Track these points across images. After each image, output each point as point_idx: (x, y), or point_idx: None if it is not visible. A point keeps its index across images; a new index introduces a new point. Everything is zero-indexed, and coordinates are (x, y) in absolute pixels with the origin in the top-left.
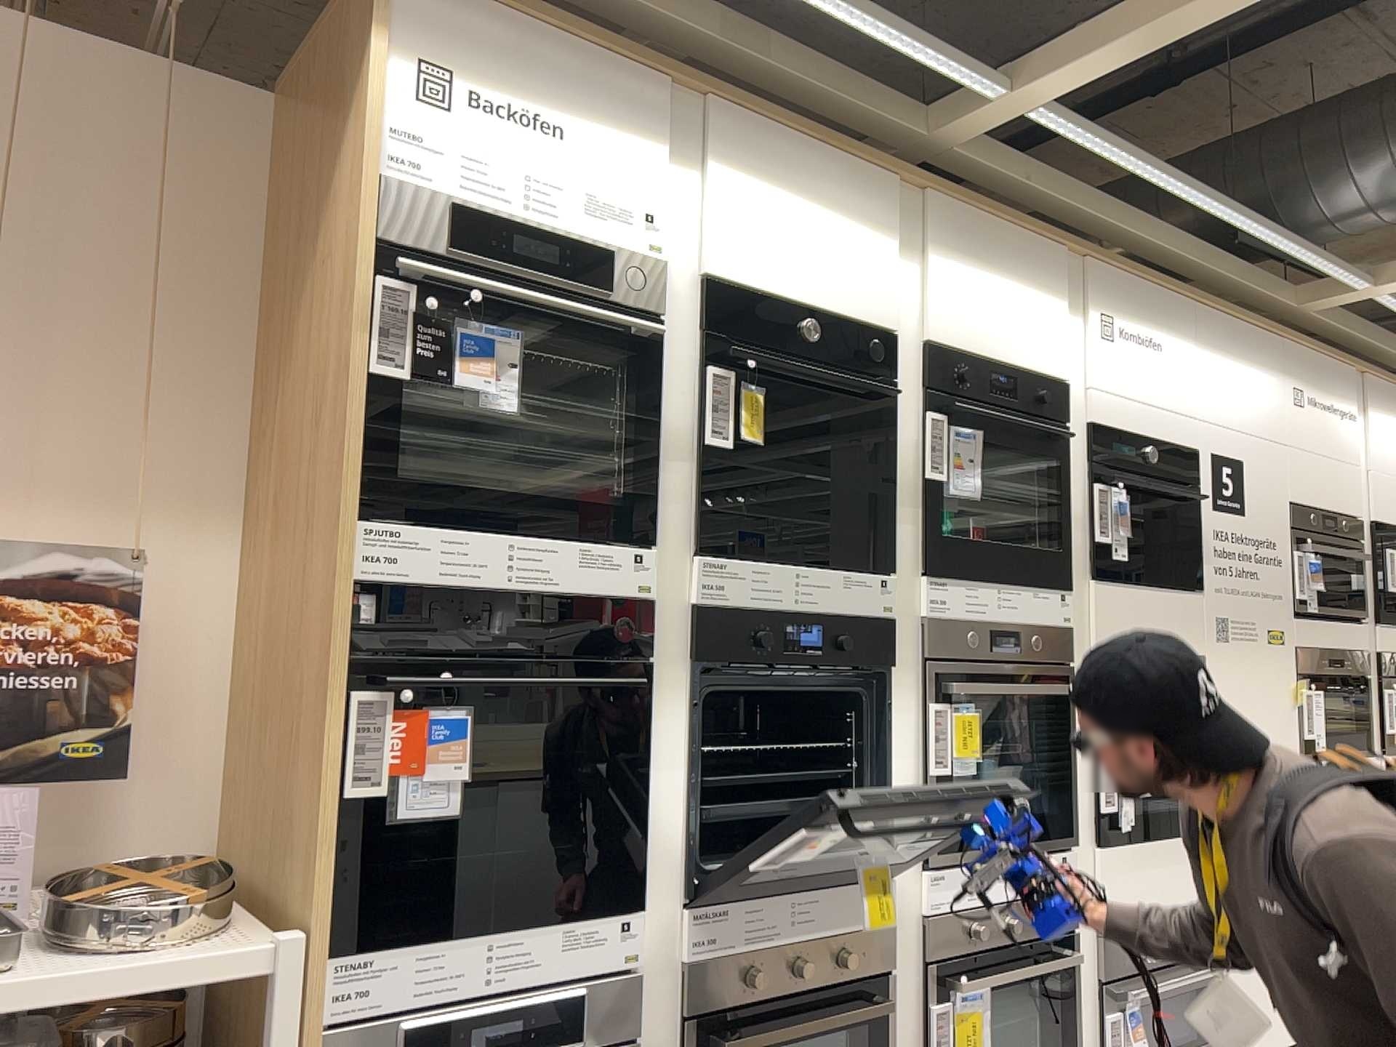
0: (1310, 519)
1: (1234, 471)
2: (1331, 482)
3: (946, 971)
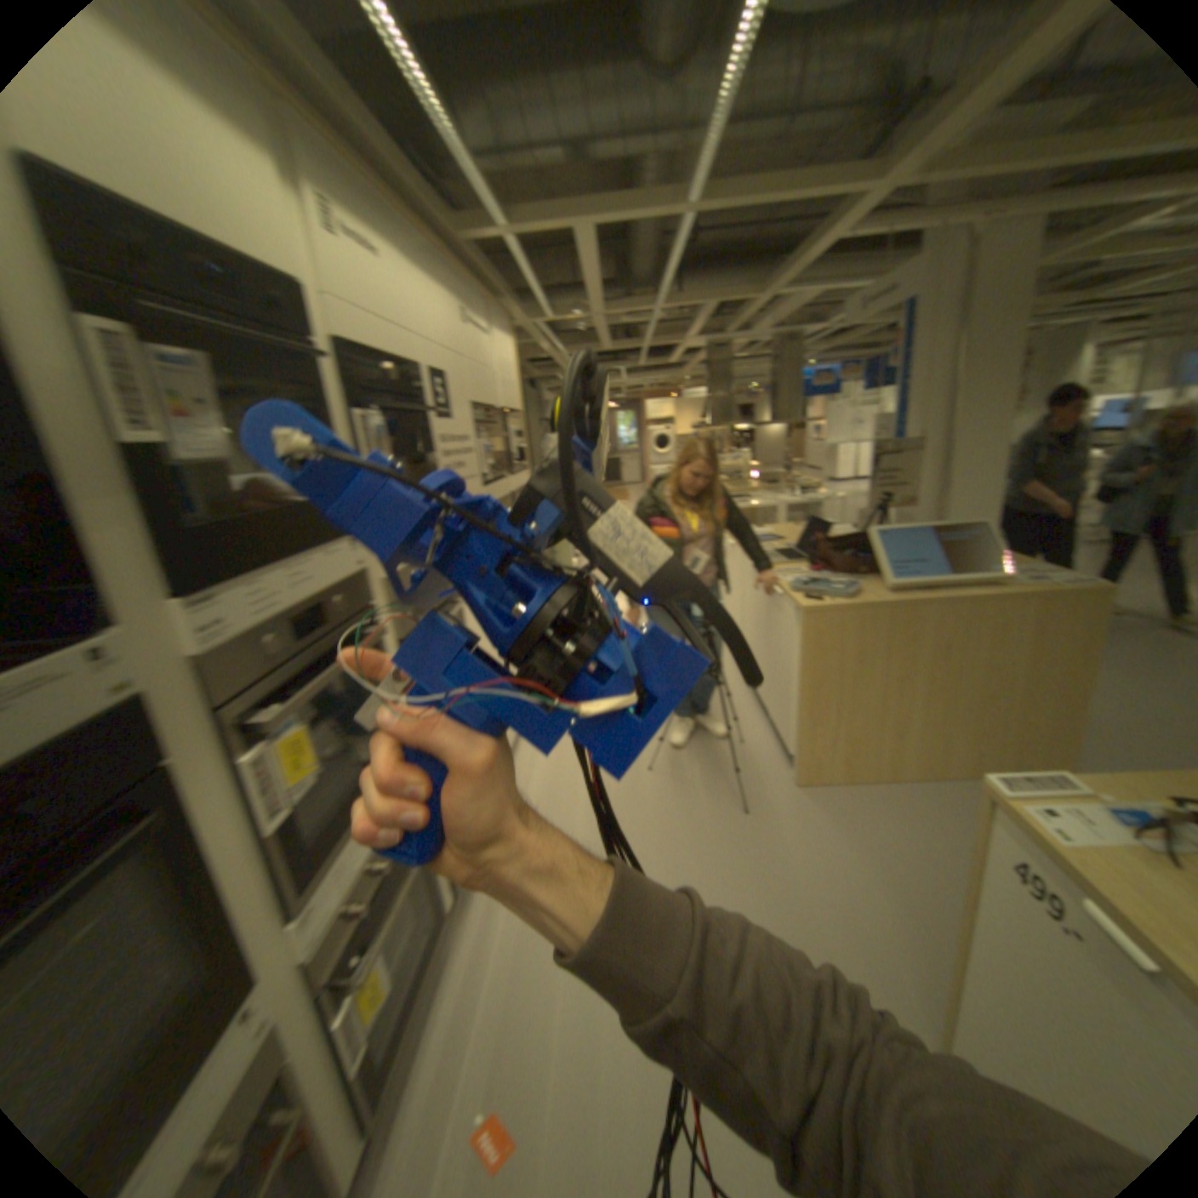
0: (484, 415)
1: (447, 383)
2: (489, 386)
3: (338, 977)
